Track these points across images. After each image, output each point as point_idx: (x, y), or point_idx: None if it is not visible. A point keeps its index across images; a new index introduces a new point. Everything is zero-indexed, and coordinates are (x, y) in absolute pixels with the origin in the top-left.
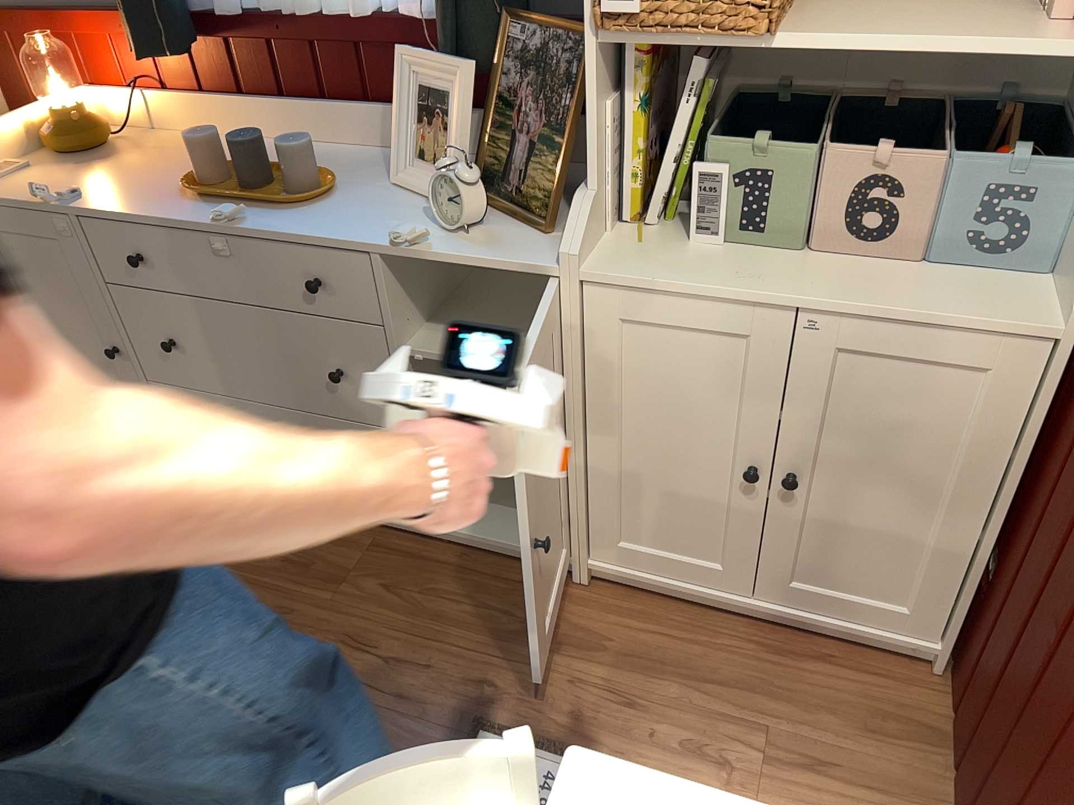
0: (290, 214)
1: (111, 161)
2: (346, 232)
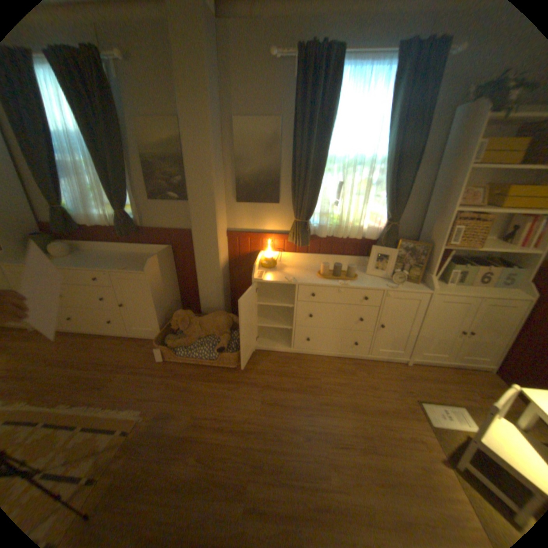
0: (352, 281)
1: (279, 269)
2: (373, 285)
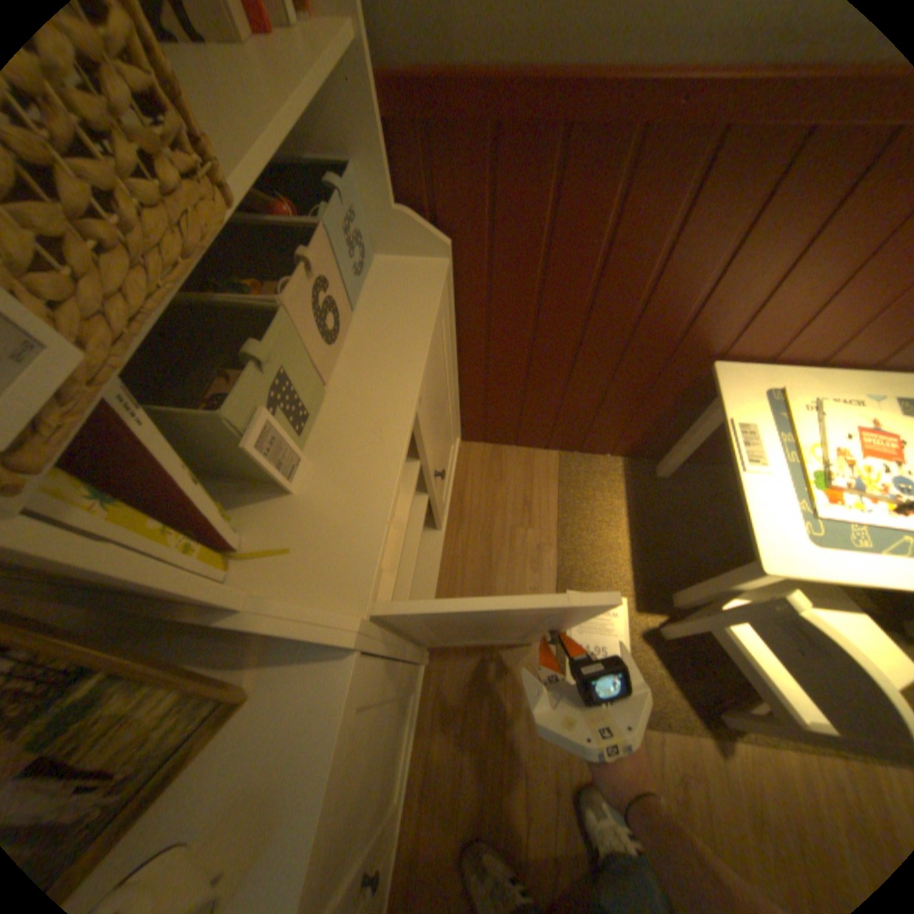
0: None
1: None
2: None
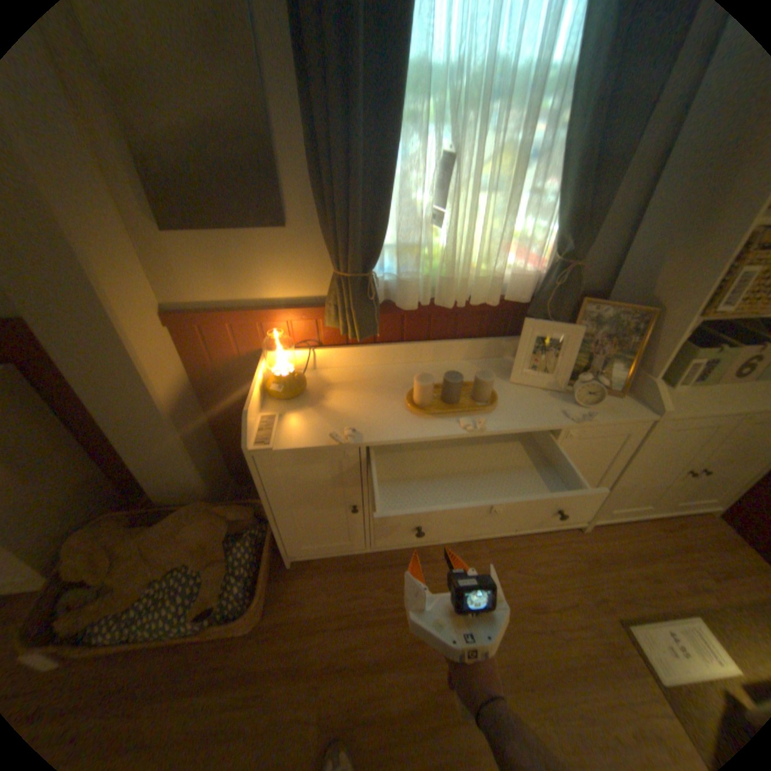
0: (490, 413)
1: (314, 396)
2: (537, 419)
